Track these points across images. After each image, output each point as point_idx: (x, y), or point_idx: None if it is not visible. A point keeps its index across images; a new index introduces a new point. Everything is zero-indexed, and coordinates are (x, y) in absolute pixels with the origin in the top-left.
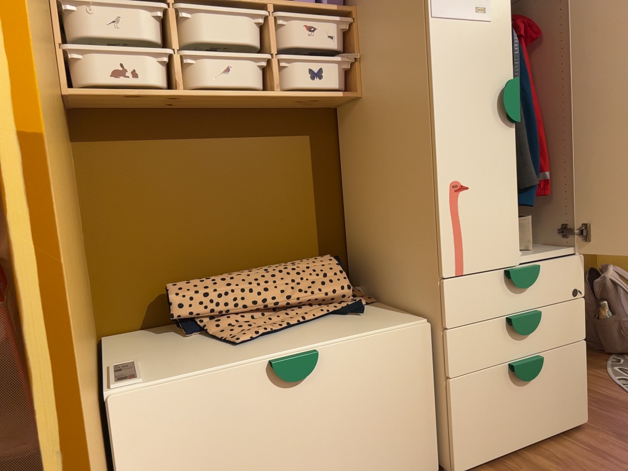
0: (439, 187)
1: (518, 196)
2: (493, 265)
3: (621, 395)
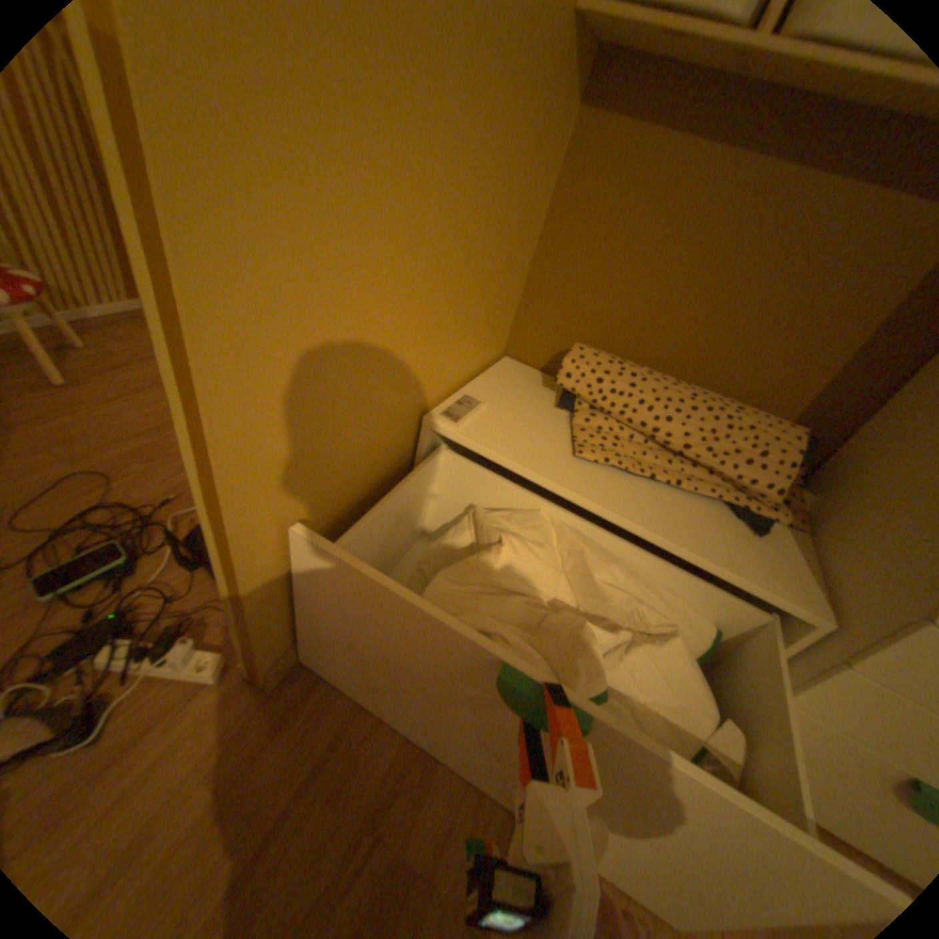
0: None
1: None
2: None
3: None
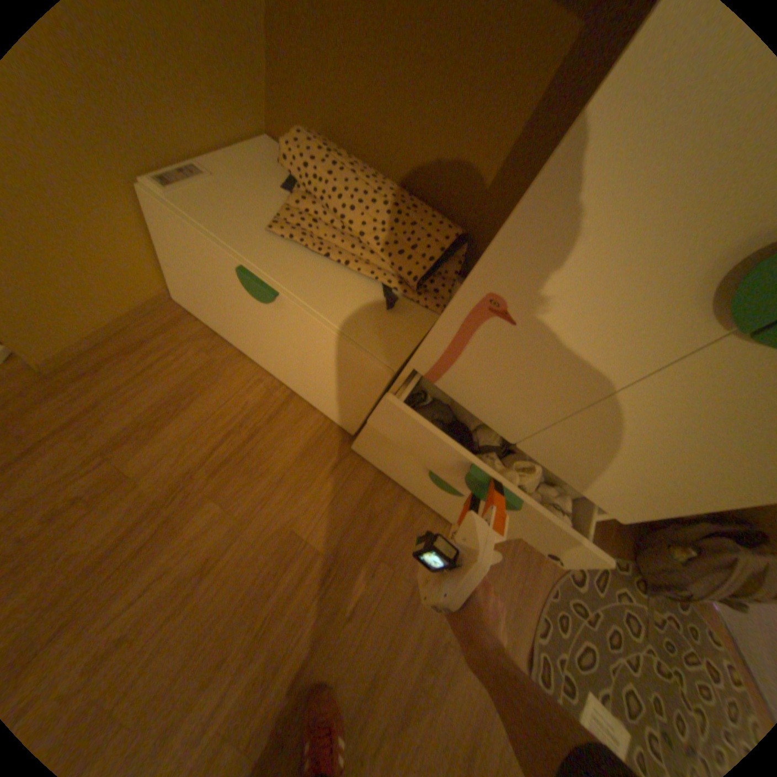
0: (472, 280)
1: (592, 405)
2: (478, 412)
3: (546, 574)
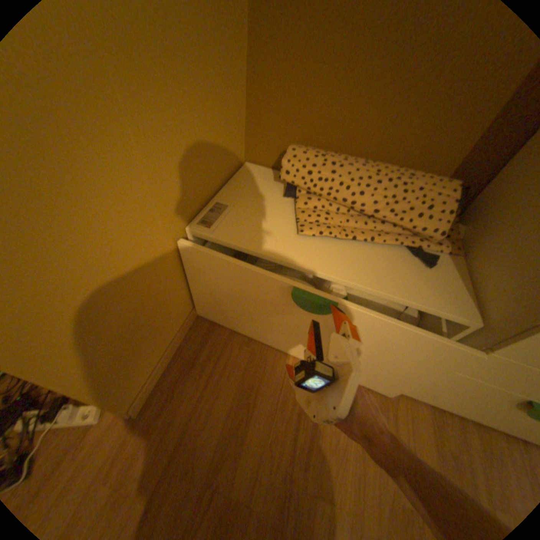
0: None
1: None
2: None
3: None
